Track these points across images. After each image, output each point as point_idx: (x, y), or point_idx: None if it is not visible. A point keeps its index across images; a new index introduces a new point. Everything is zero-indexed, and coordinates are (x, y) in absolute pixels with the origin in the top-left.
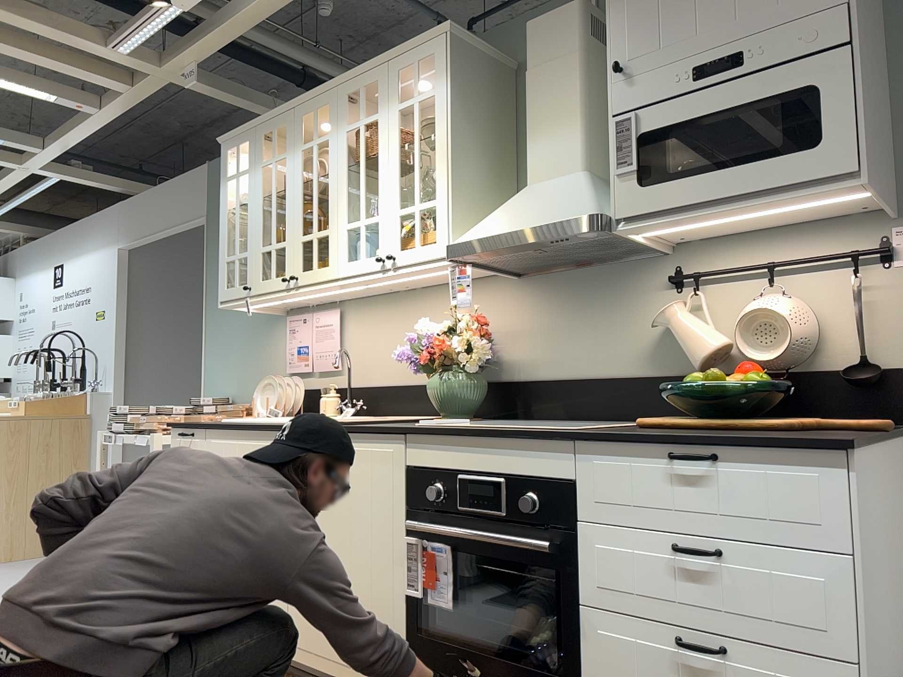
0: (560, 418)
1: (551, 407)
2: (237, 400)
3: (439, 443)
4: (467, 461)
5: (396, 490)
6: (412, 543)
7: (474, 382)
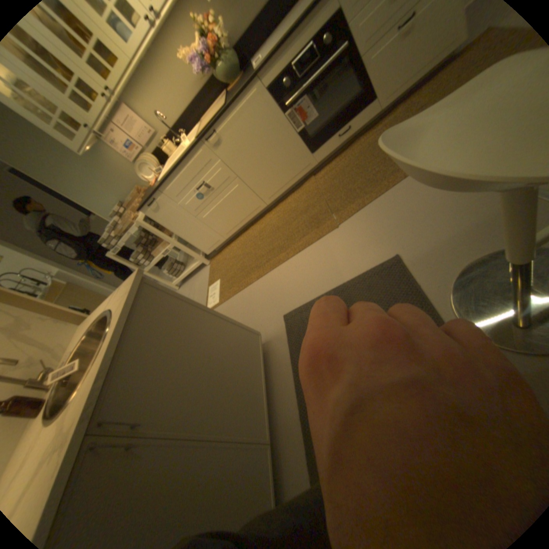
0: (265, 38)
1: (258, 37)
2: (122, 199)
3: (274, 59)
4: (291, 52)
5: (269, 101)
6: (289, 111)
7: (230, 52)
